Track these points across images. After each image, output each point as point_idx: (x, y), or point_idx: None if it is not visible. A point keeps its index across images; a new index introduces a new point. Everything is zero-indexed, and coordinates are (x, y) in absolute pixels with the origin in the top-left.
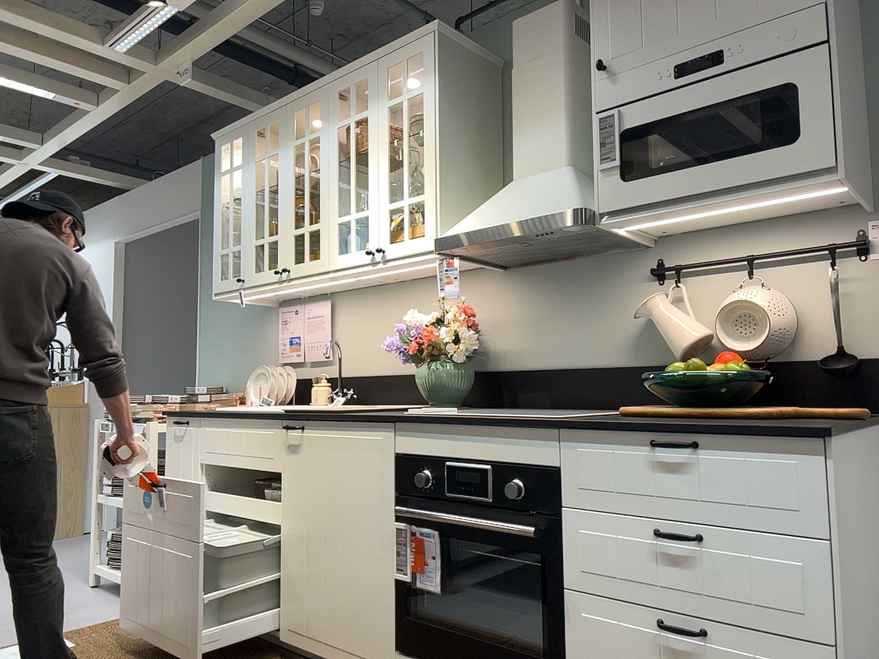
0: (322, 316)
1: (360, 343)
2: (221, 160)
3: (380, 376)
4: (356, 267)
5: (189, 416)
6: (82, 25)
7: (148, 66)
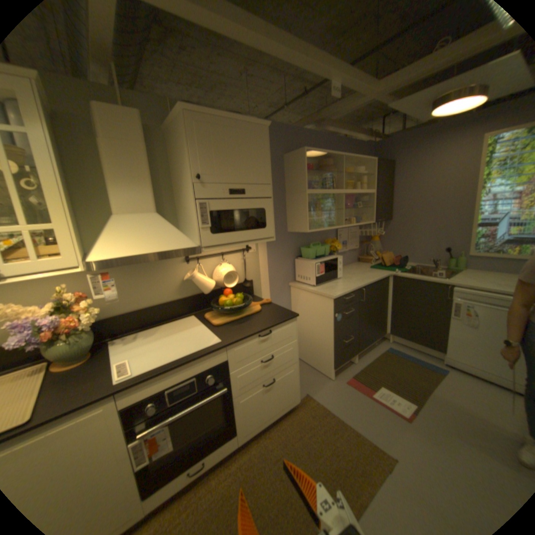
0: None
1: None
2: None
3: None
4: None
5: None
6: None
7: None
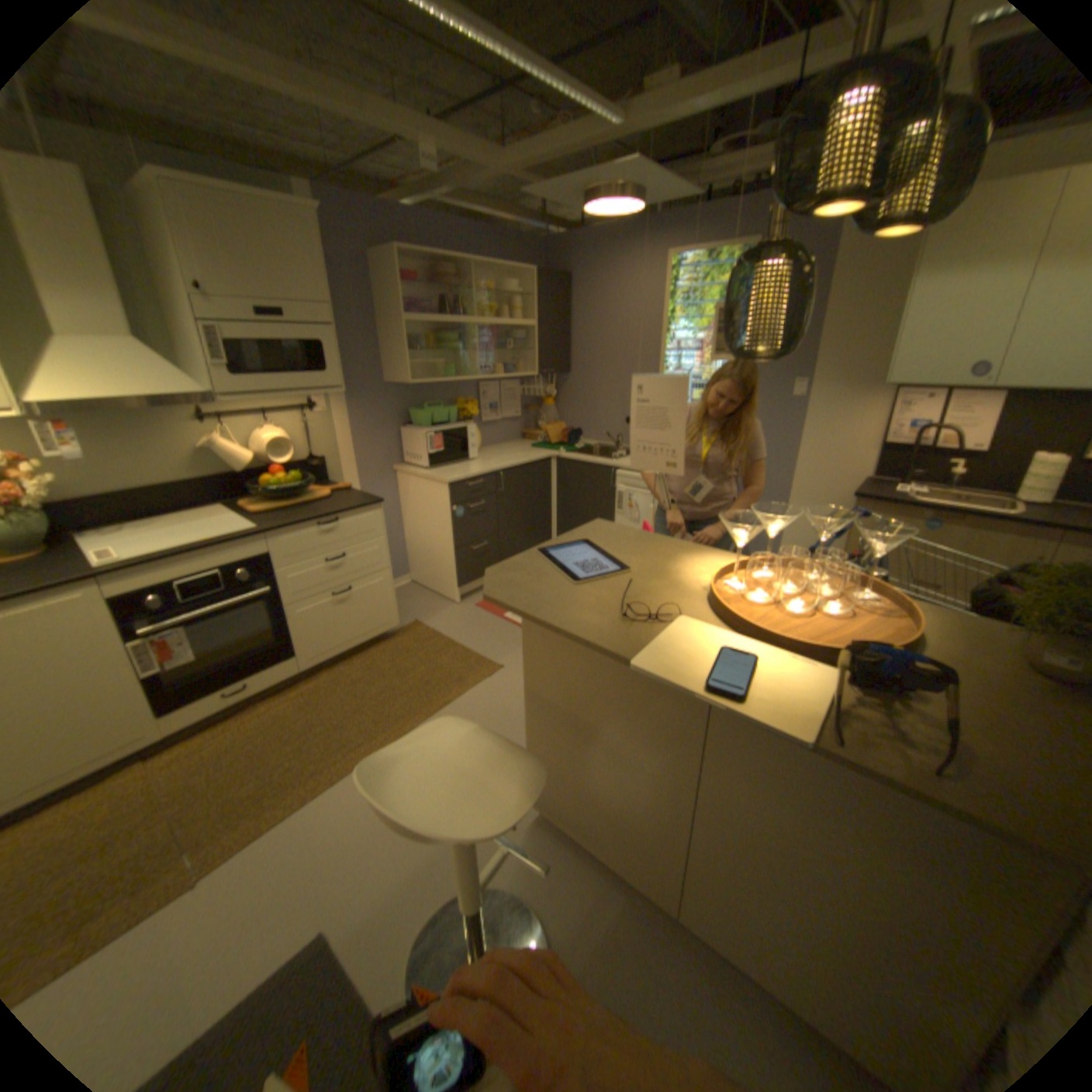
0: None
1: None
2: None
3: None
4: None
5: None
6: None
7: None
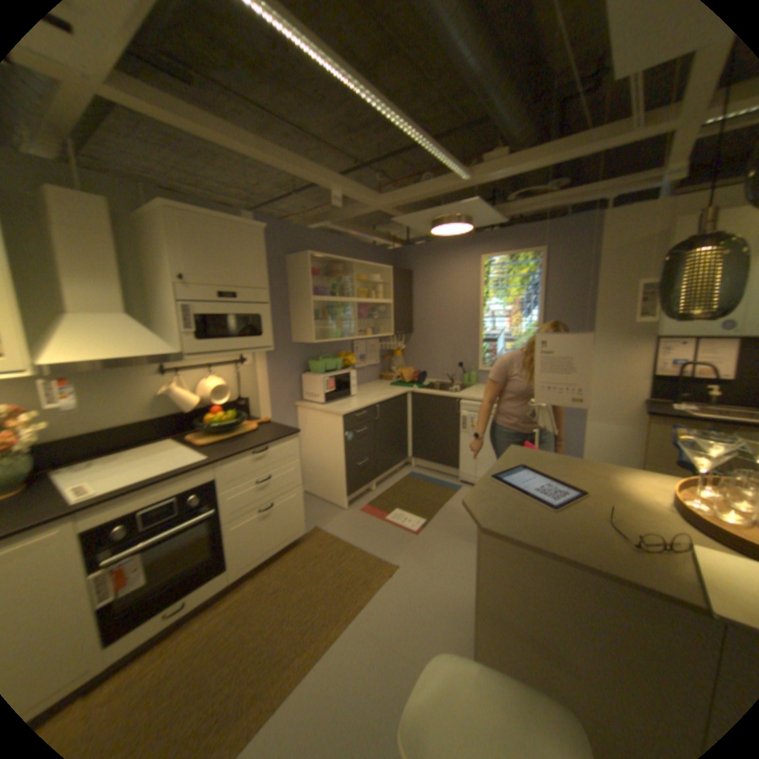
0: None
1: None
2: None
3: None
4: None
5: None
6: None
7: None
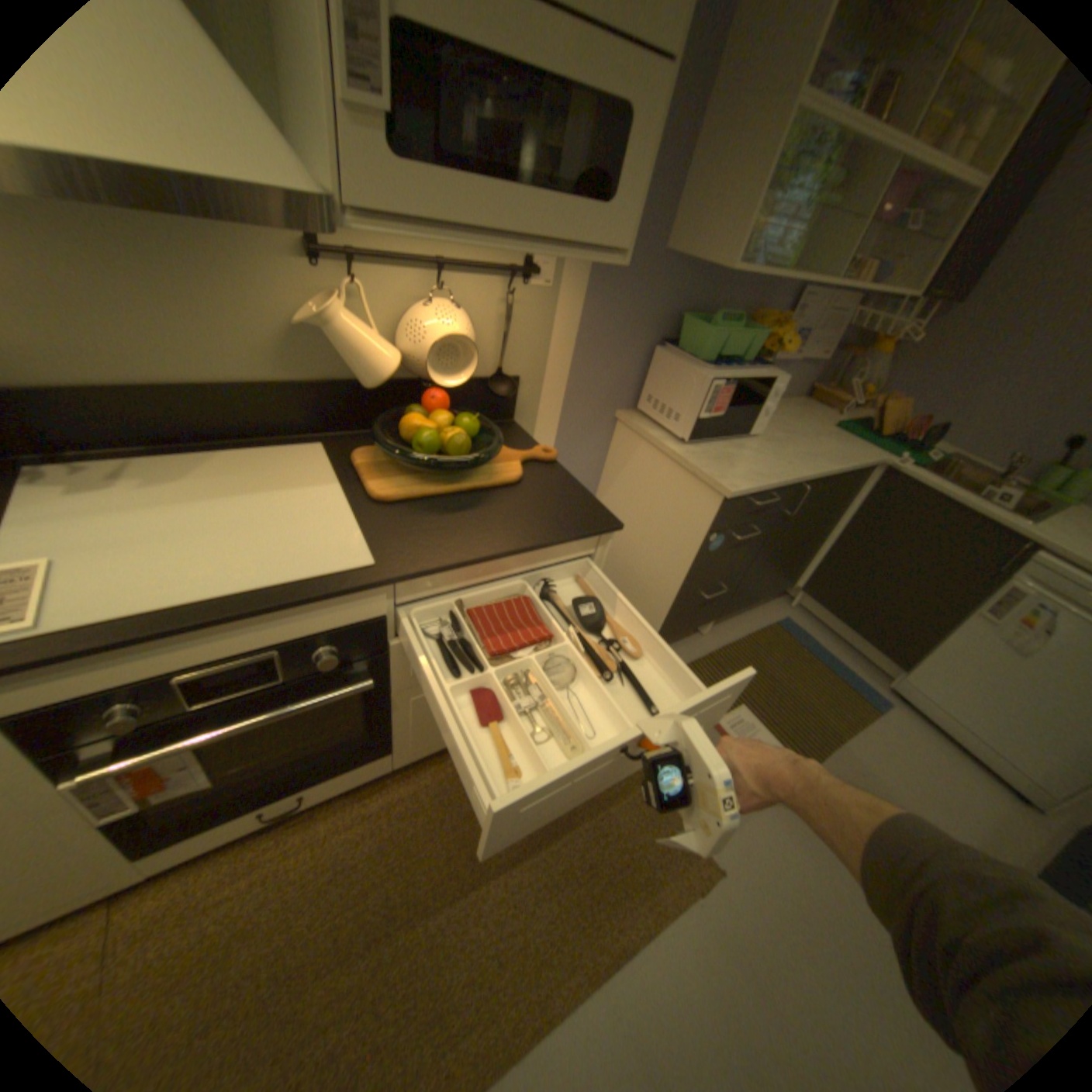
0: None
1: None
2: None
3: None
4: None
5: None
6: None
7: None
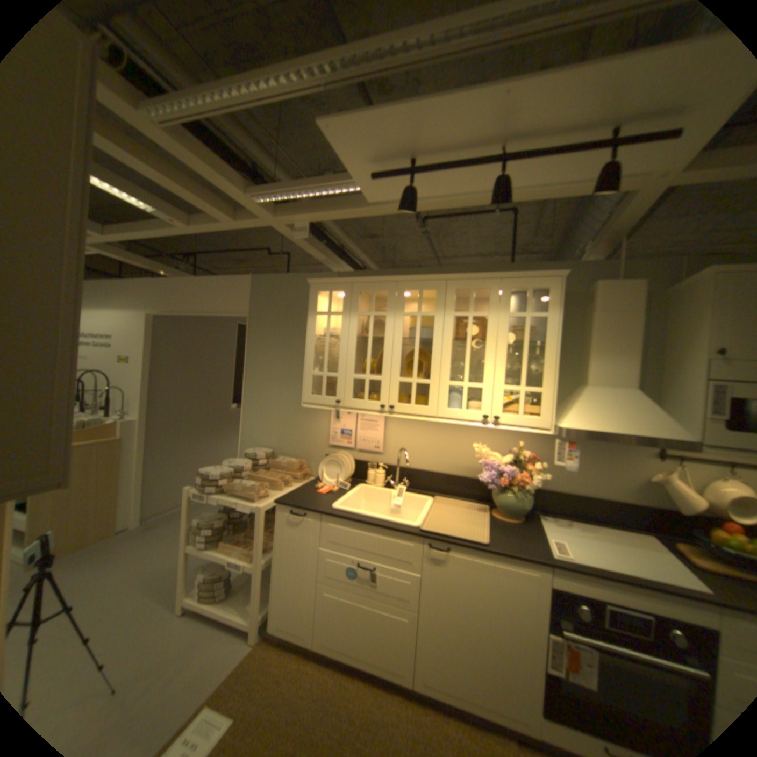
0: (378, 422)
1: (410, 446)
2: (316, 302)
3: (428, 471)
4: (464, 421)
5: (309, 511)
6: (229, 169)
7: (267, 214)
